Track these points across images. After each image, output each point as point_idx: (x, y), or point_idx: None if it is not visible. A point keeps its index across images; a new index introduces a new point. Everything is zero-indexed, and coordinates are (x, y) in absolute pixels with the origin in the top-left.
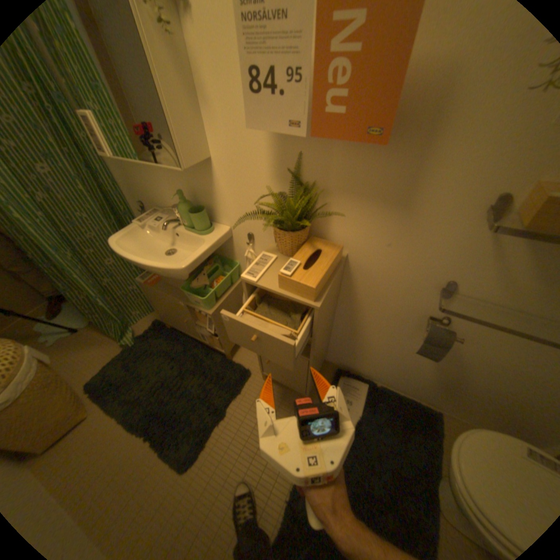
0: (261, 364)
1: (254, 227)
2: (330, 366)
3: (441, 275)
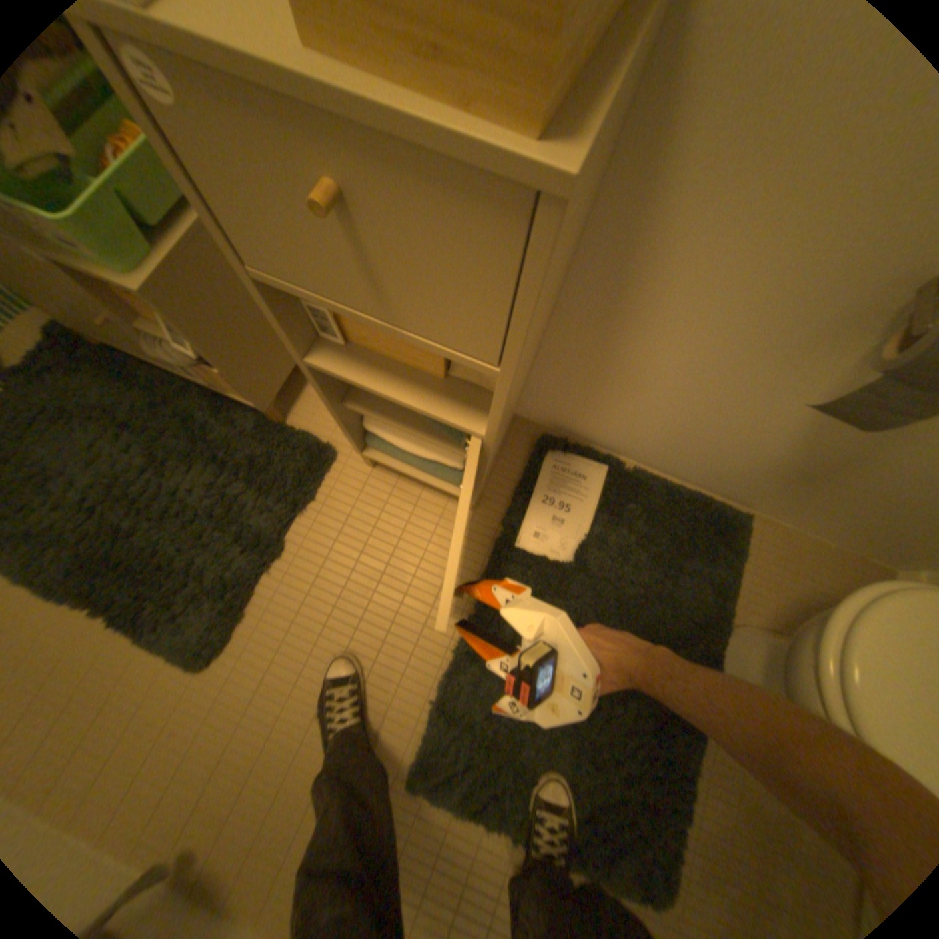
0: (349, 436)
1: None
2: (525, 426)
3: None
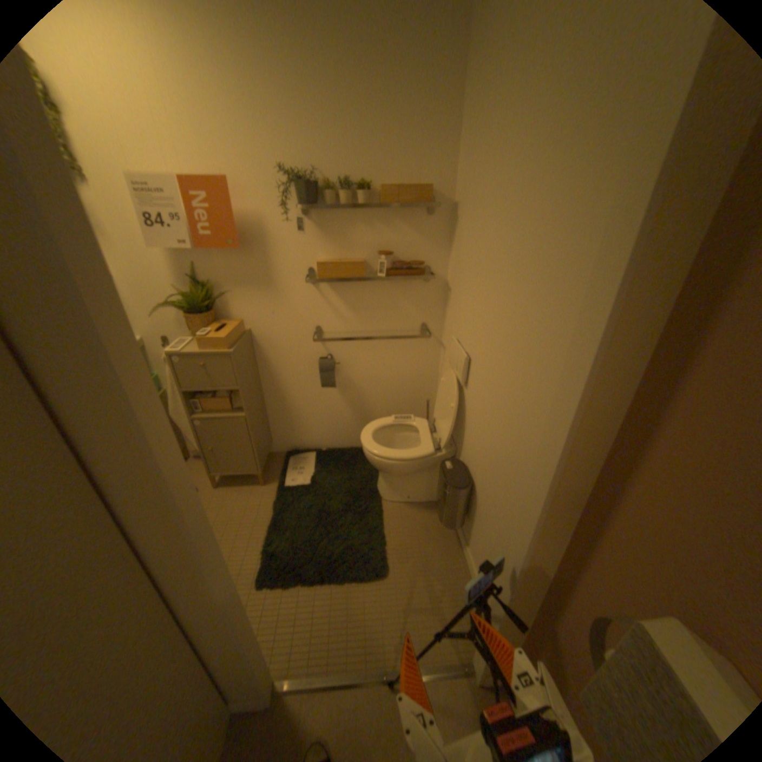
0: (205, 461)
1: (167, 330)
2: (280, 455)
3: (311, 326)
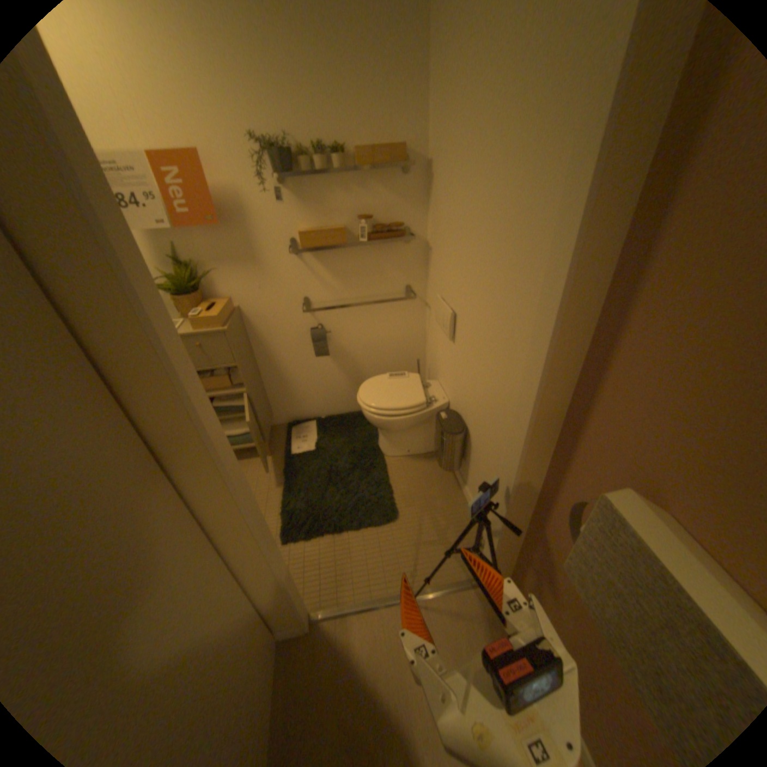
0: None
1: None
2: (281, 427)
3: (297, 298)
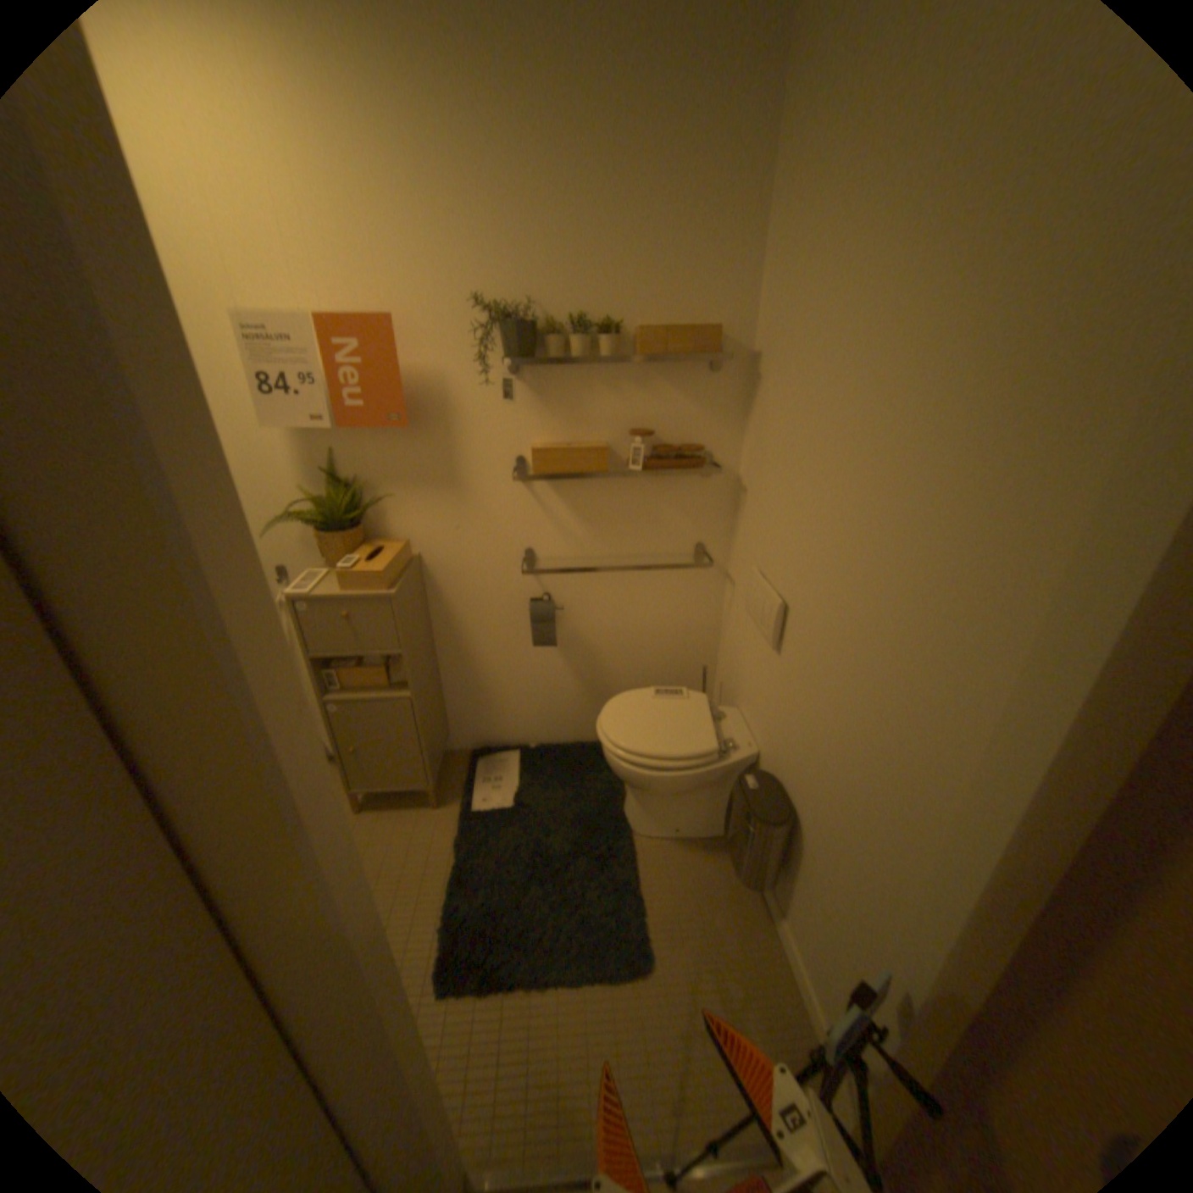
0: (341, 770)
1: (285, 556)
2: (461, 755)
3: (517, 548)
